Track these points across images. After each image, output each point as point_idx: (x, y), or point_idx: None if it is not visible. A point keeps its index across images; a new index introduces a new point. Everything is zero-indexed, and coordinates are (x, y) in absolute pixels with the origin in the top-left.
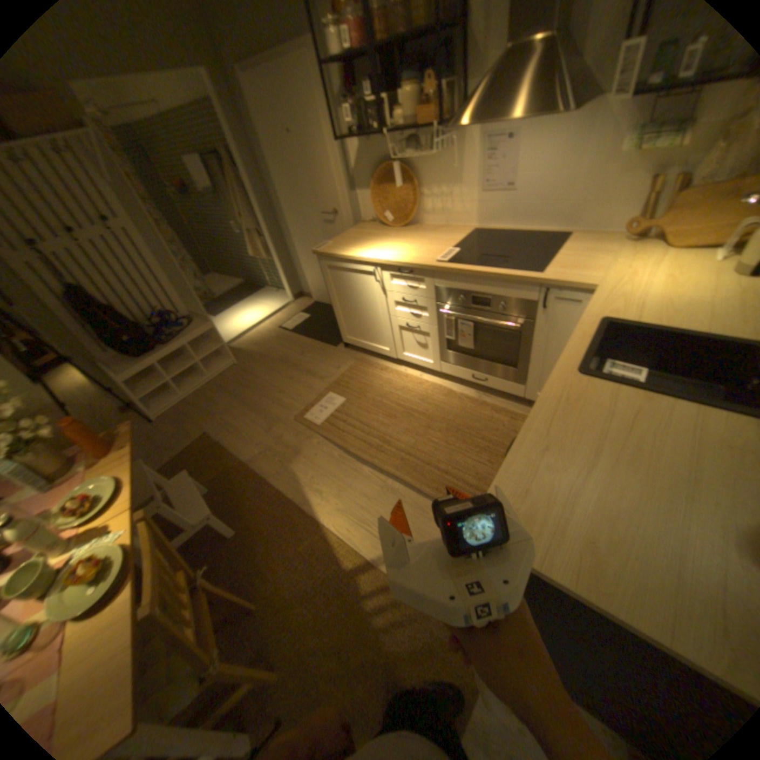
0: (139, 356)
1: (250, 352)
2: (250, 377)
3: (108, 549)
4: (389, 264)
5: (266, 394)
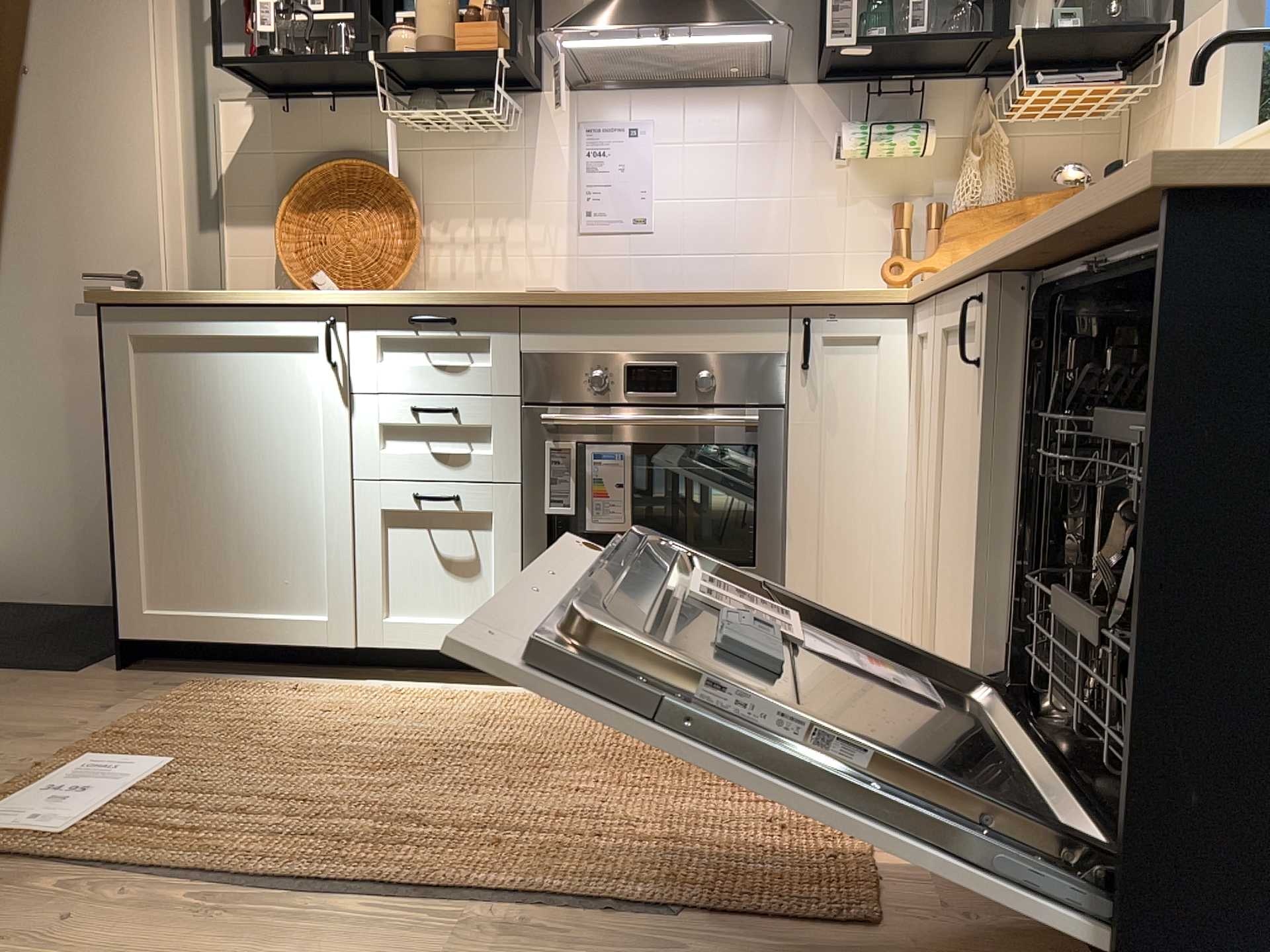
0: None
1: None
2: None
3: None
4: (386, 308)
5: None
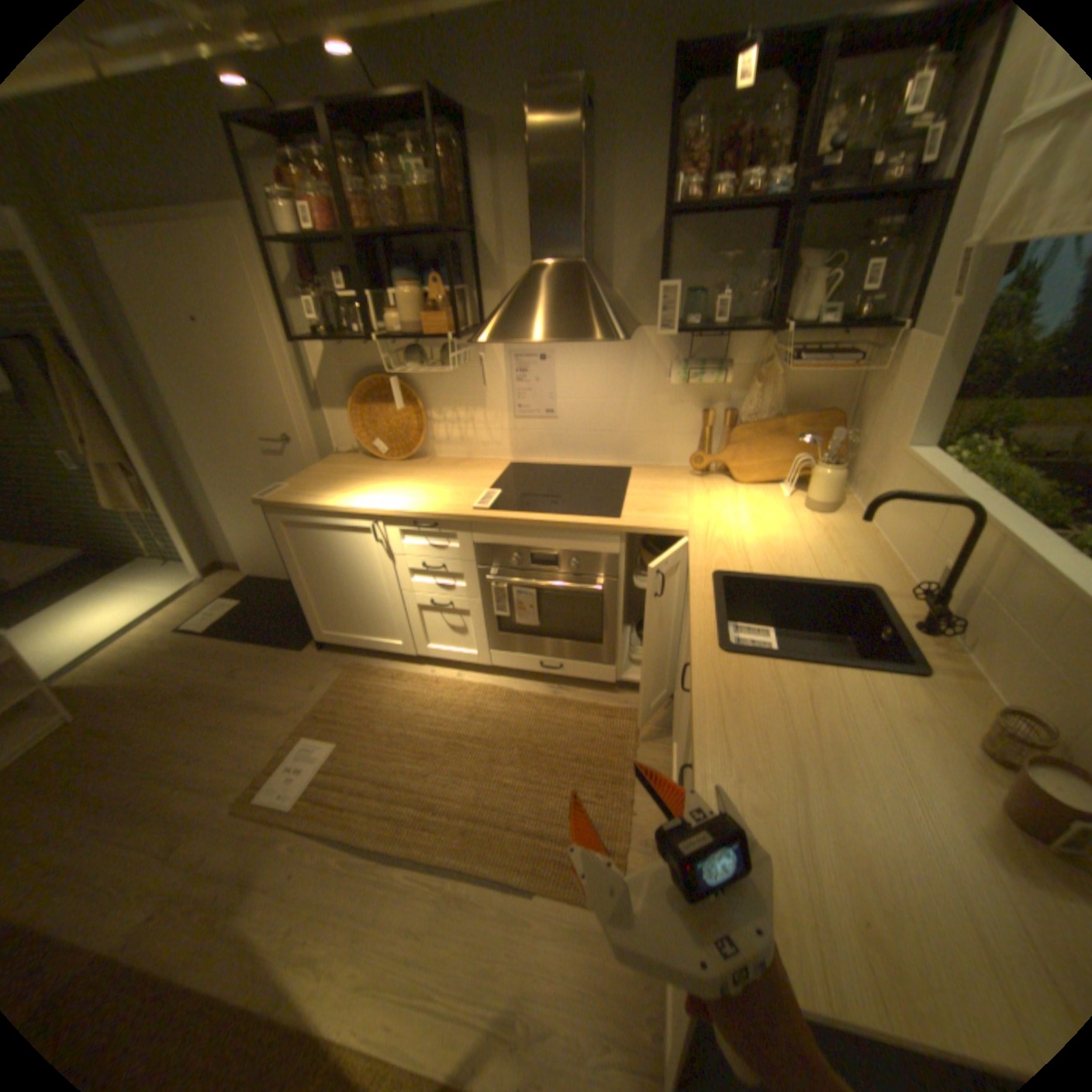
0: None
1: (114, 690)
2: (117, 742)
3: None
4: (401, 517)
5: (160, 773)
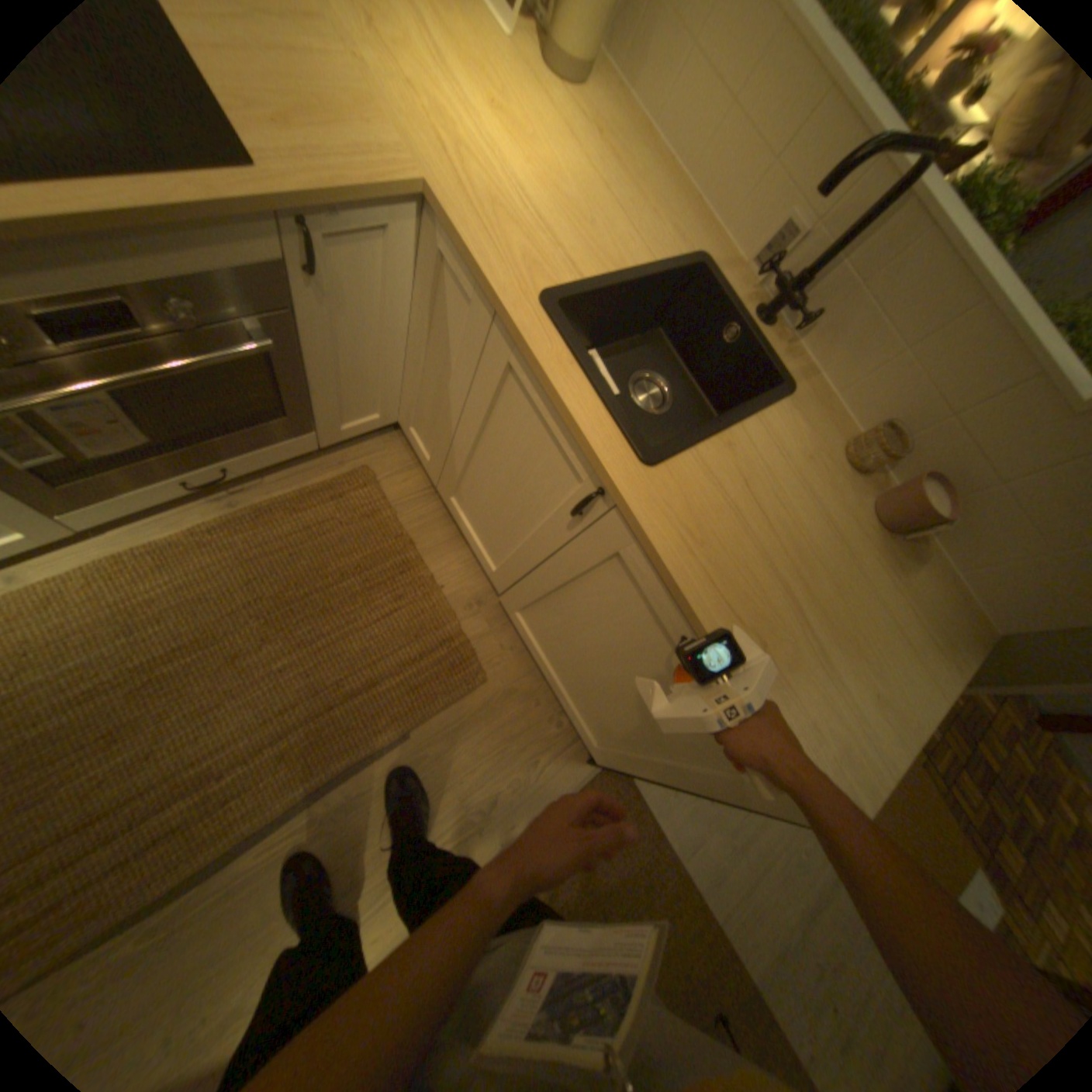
0: None
1: None
2: None
3: None
4: None
5: None
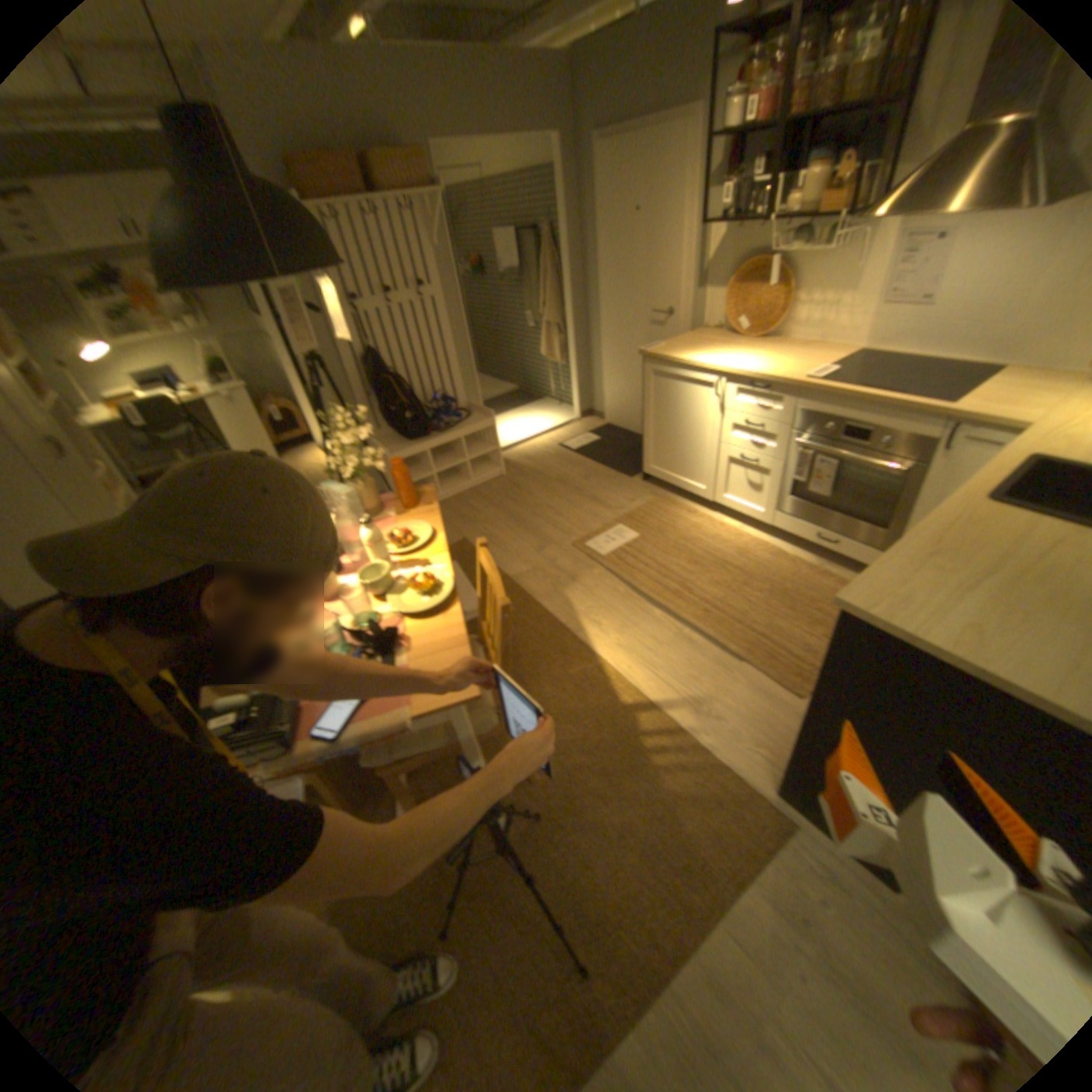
0: (417, 441)
1: (525, 467)
2: (523, 493)
3: (435, 576)
4: (741, 376)
5: (541, 514)
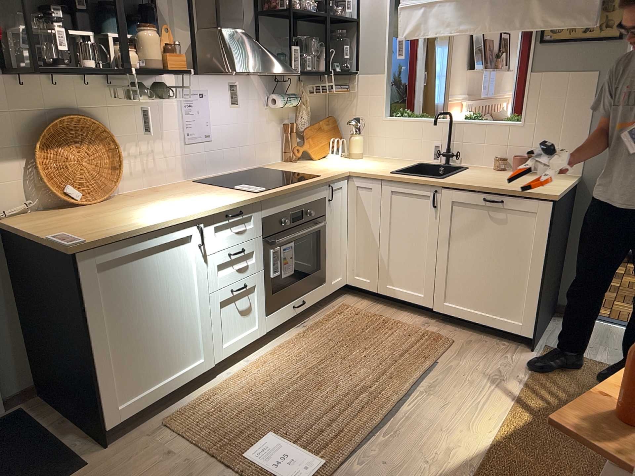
0: None
1: None
2: None
3: None
4: (218, 213)
5: None
